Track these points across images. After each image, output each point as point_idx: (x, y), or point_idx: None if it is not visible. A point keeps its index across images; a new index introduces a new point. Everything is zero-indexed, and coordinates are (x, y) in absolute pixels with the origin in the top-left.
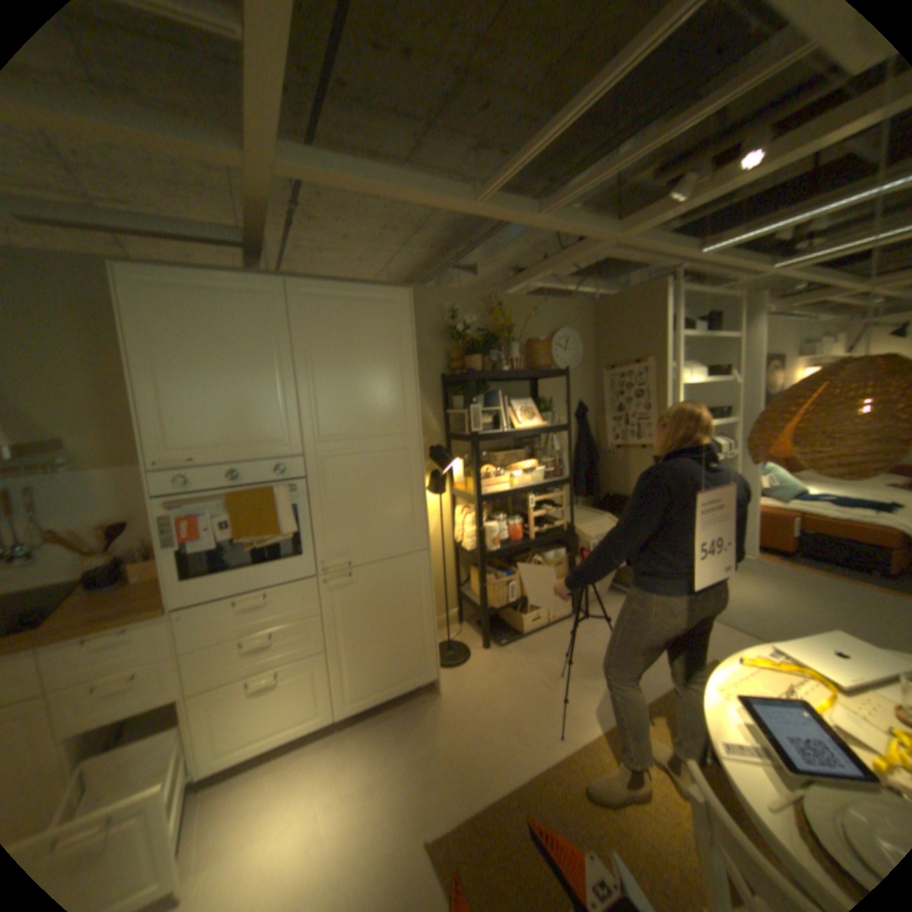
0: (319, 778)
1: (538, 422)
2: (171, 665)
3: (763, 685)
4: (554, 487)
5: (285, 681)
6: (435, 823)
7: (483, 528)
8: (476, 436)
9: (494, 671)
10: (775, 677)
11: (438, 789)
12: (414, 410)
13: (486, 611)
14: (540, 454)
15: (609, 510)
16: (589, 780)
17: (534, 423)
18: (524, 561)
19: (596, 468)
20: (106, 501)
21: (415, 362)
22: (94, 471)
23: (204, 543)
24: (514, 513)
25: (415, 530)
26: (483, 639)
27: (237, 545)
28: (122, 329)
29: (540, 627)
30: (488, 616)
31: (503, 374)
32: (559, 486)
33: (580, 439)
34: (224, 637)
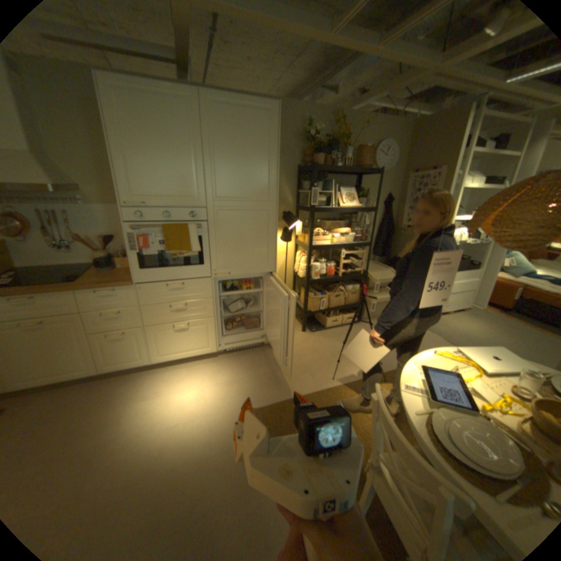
0: (208, 373)
1: (357, 203)
2: (138, 308)
3: (442, 365)
4: (360, 246)
5: (194, 326)
6: (260, 401)
7: (311, 265)
8: (314, 208)
9: (305, 342)
10: (452, 362)
11: (265, 388)
12: (275, 186)
13: (306, 311)
14: (355, 225)
15: (394, 266)
16: (342, 398)
17: (354, 204)
18: (334, 288)
19: (392, 239)
20: (105, 222)
21: (279, 154)
22: (97, 204)
23: (153, 249)
24: (332, 259)
25: (269, 259)
26: (303, 326)
27: (170, 253)
28: (105, 116)
29: (336, 325)
30: (307, 314)
31: (339, 168)
32: (363, 246)
33: (385, 218)
34: (164, 300)
